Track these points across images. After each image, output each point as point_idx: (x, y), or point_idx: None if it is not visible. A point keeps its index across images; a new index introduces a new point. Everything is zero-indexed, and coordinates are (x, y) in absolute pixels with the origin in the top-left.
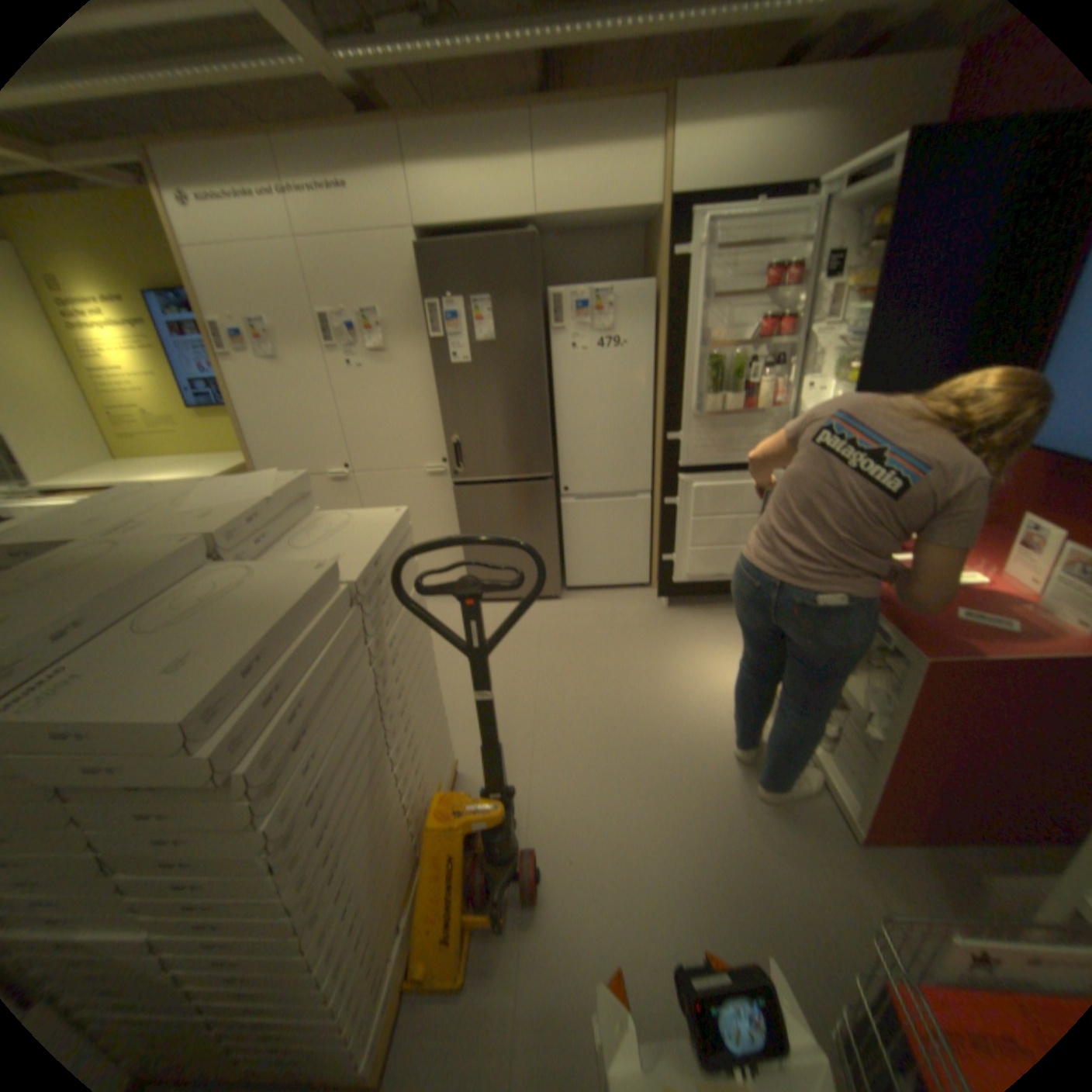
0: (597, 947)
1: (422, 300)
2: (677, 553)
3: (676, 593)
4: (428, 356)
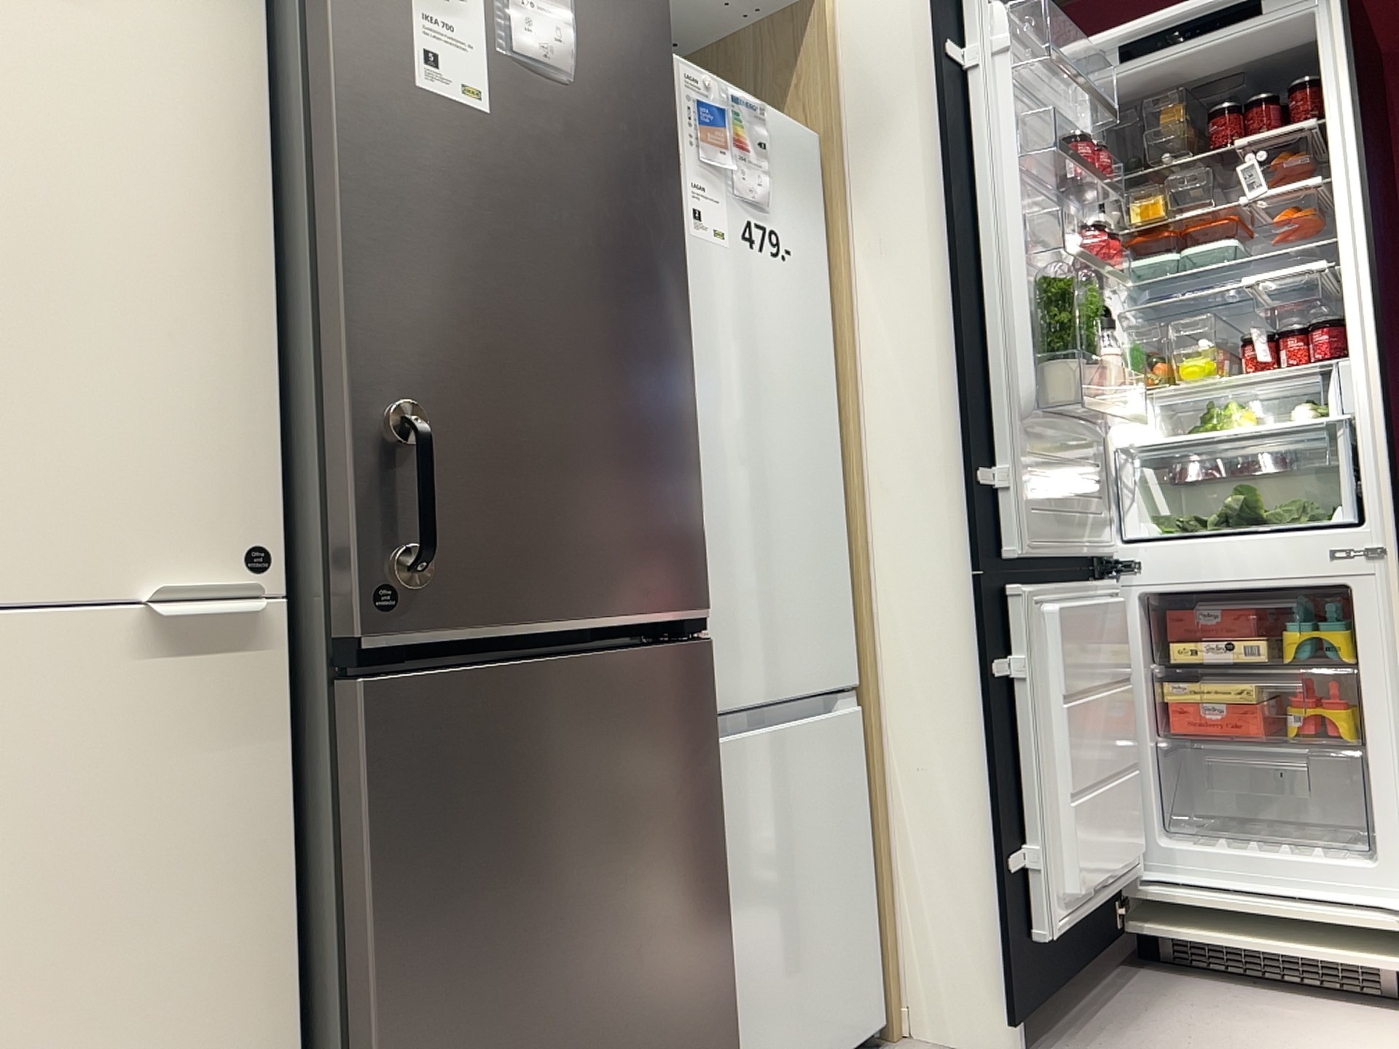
0: None
1: None
2: (1045, 833)
3: (1041, 990)
4: (244, 51)
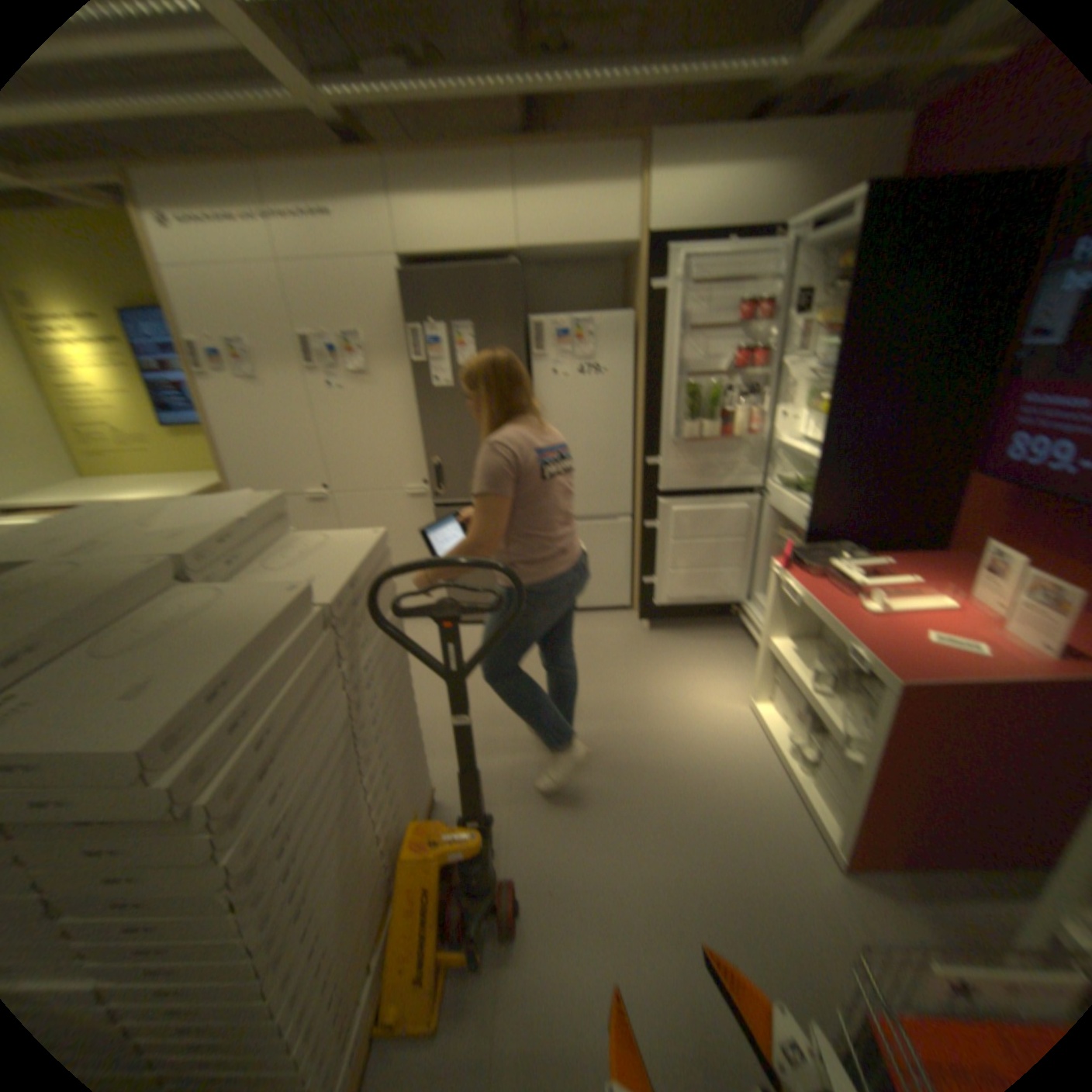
0: (579, 988)
1: (409, 329)
2: (659, 578)
3: (659, 618)
4: (415, 383)
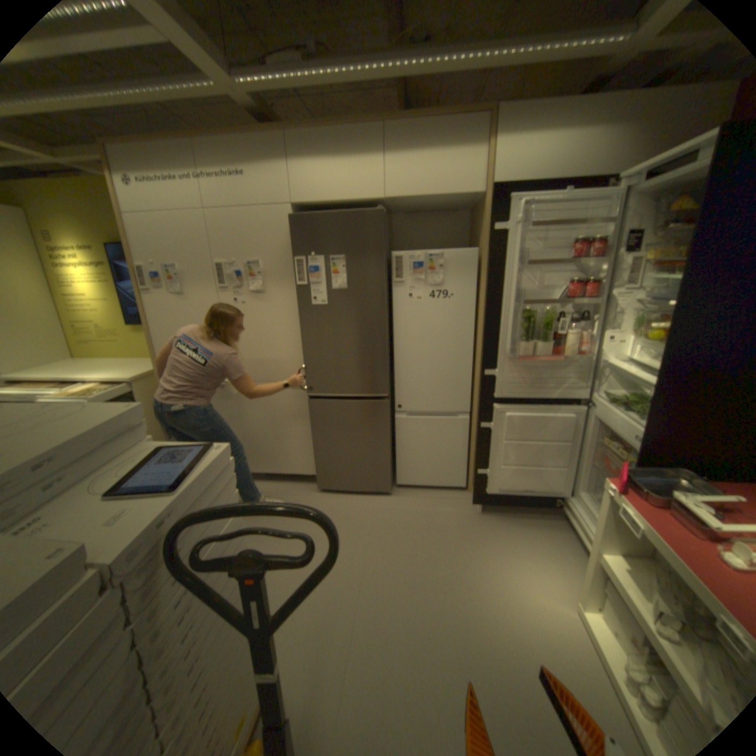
0: None
1: (293, 258)
2: (491, 470)
3: (490, 503)
4: (297, 299)
